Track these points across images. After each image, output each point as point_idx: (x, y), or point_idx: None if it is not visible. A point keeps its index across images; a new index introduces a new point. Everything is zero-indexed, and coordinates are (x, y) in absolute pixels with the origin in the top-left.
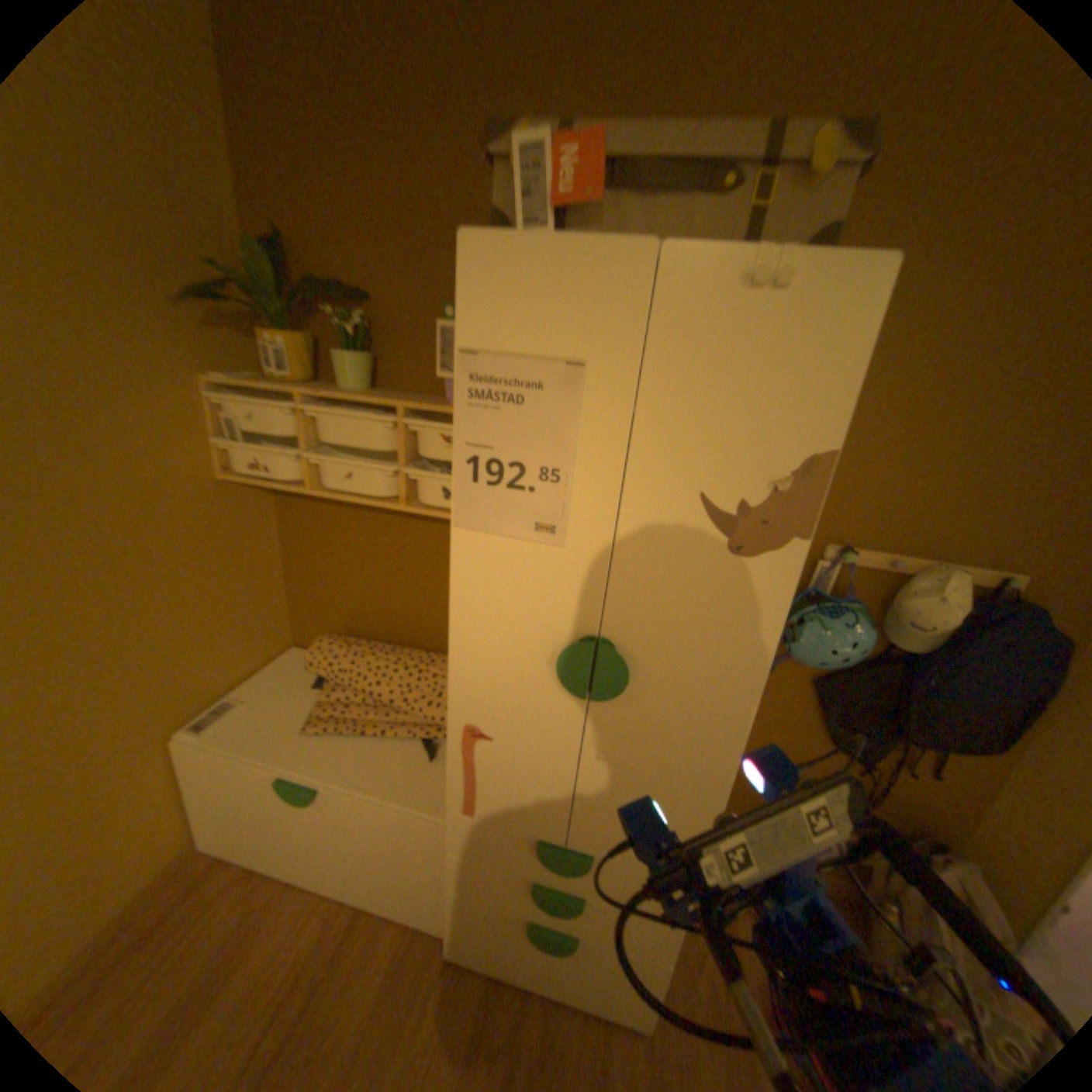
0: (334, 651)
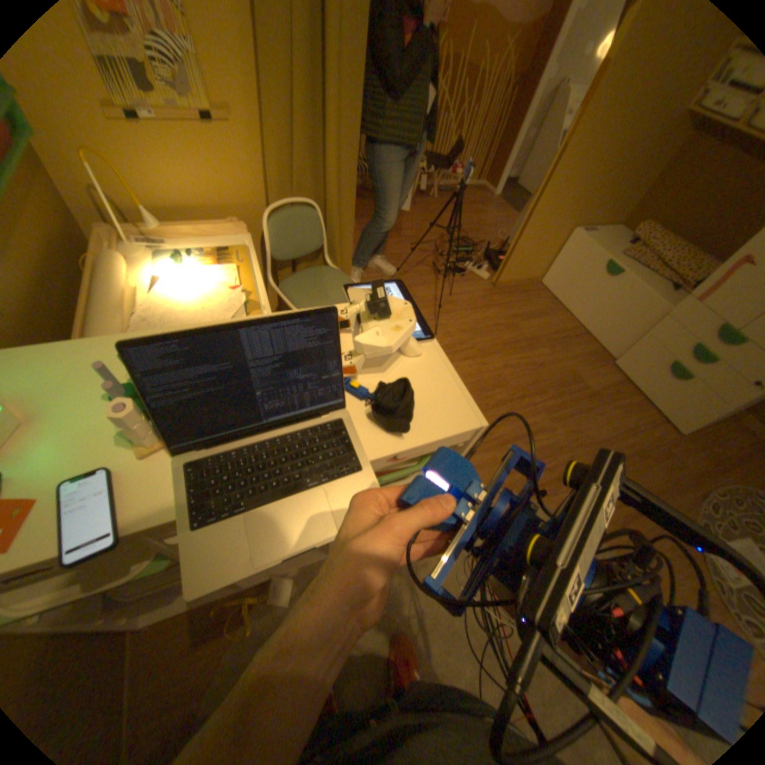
0: (654, 226)
